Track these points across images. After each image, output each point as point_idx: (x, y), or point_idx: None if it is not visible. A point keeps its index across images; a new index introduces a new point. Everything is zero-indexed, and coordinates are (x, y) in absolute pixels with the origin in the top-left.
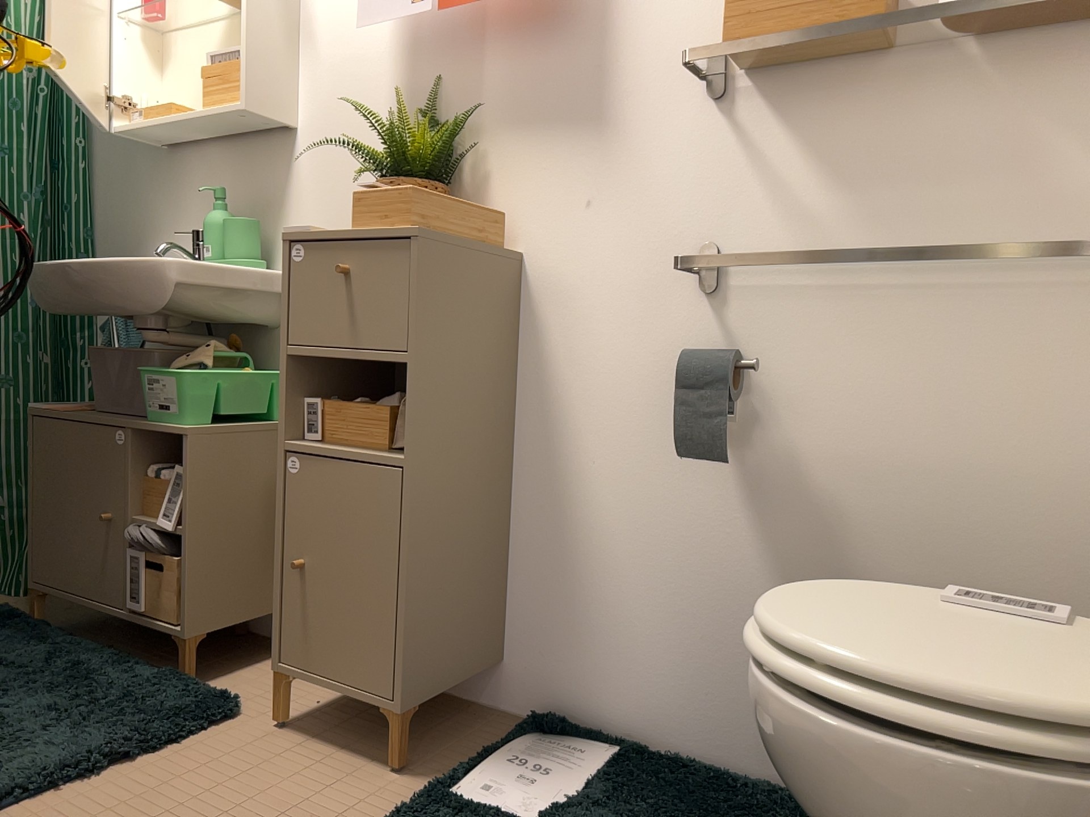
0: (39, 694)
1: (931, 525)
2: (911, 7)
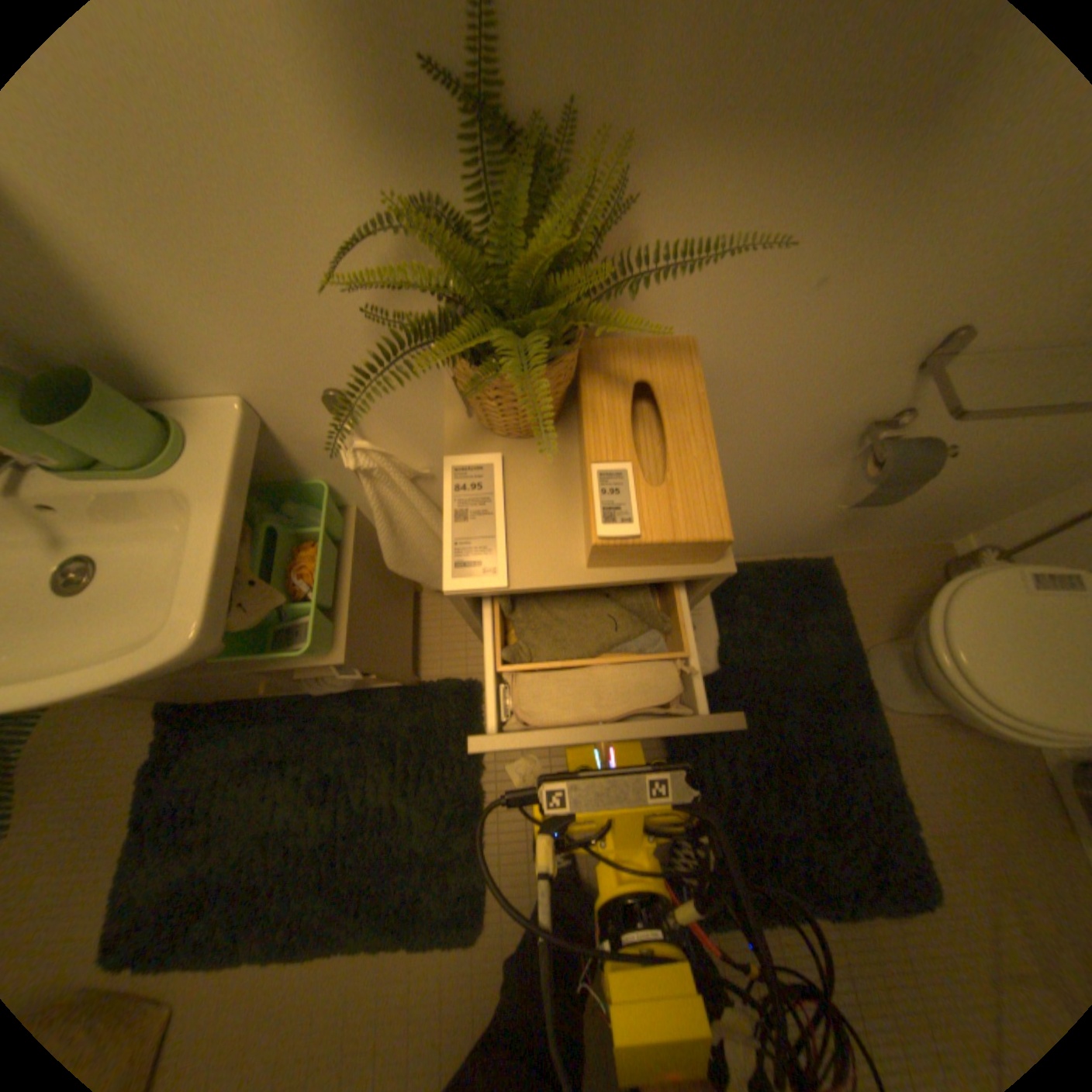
0: (364, 785)
1: (975, 473)
2: None
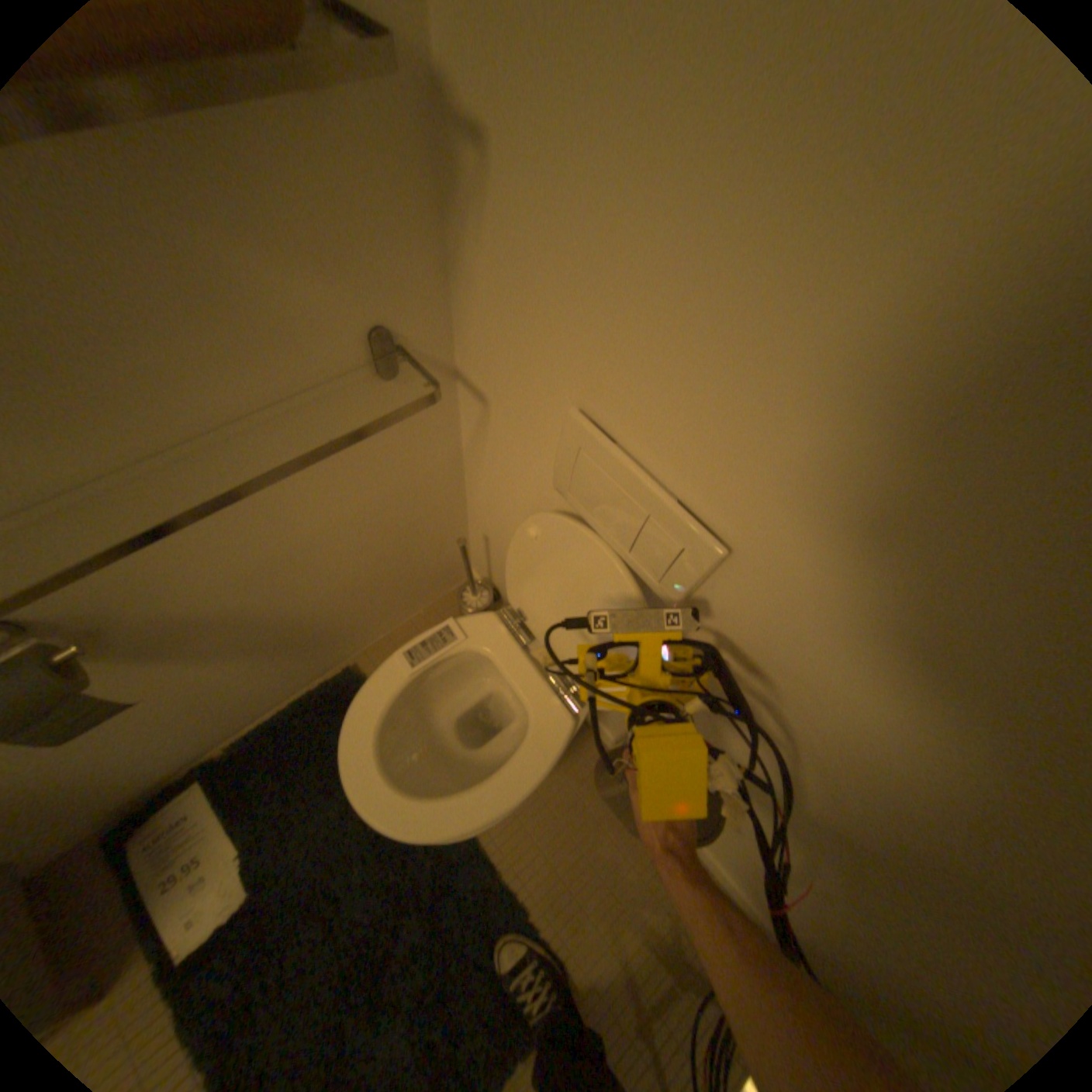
0: None
1: (314, 569)
2: None
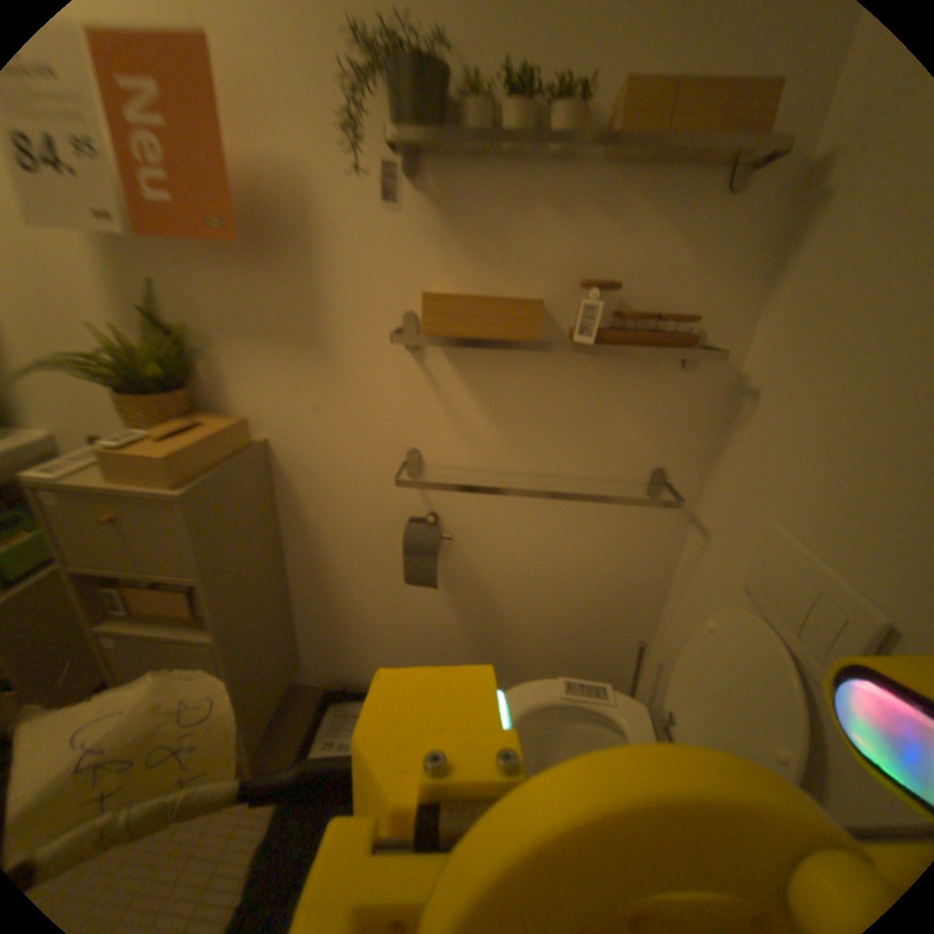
0: None
1: (544, 599)
2: (557, 306)
